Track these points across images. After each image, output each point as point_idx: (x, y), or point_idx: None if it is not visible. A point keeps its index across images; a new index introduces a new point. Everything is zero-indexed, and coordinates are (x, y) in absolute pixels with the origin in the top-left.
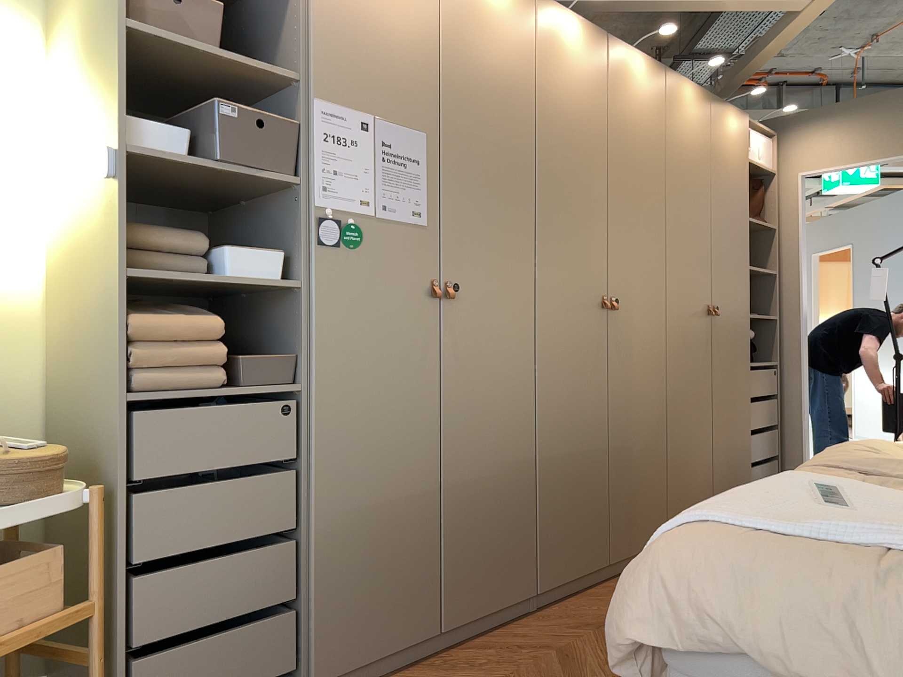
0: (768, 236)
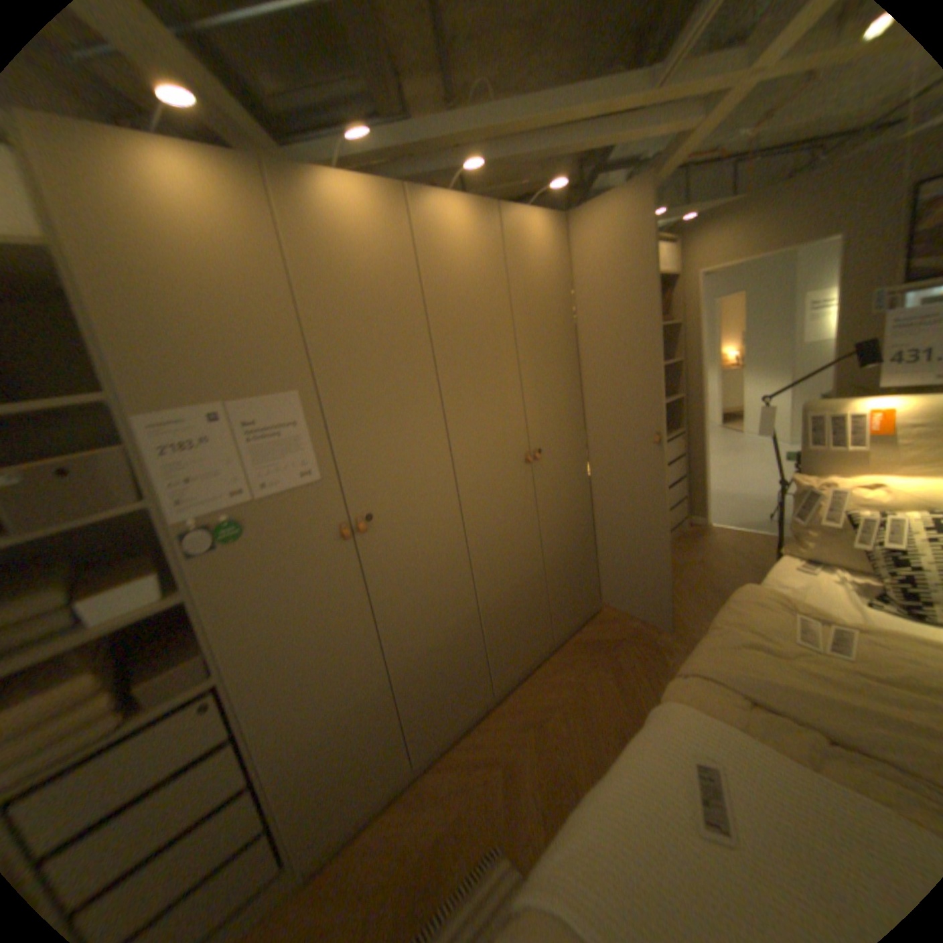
0: (683, 326)
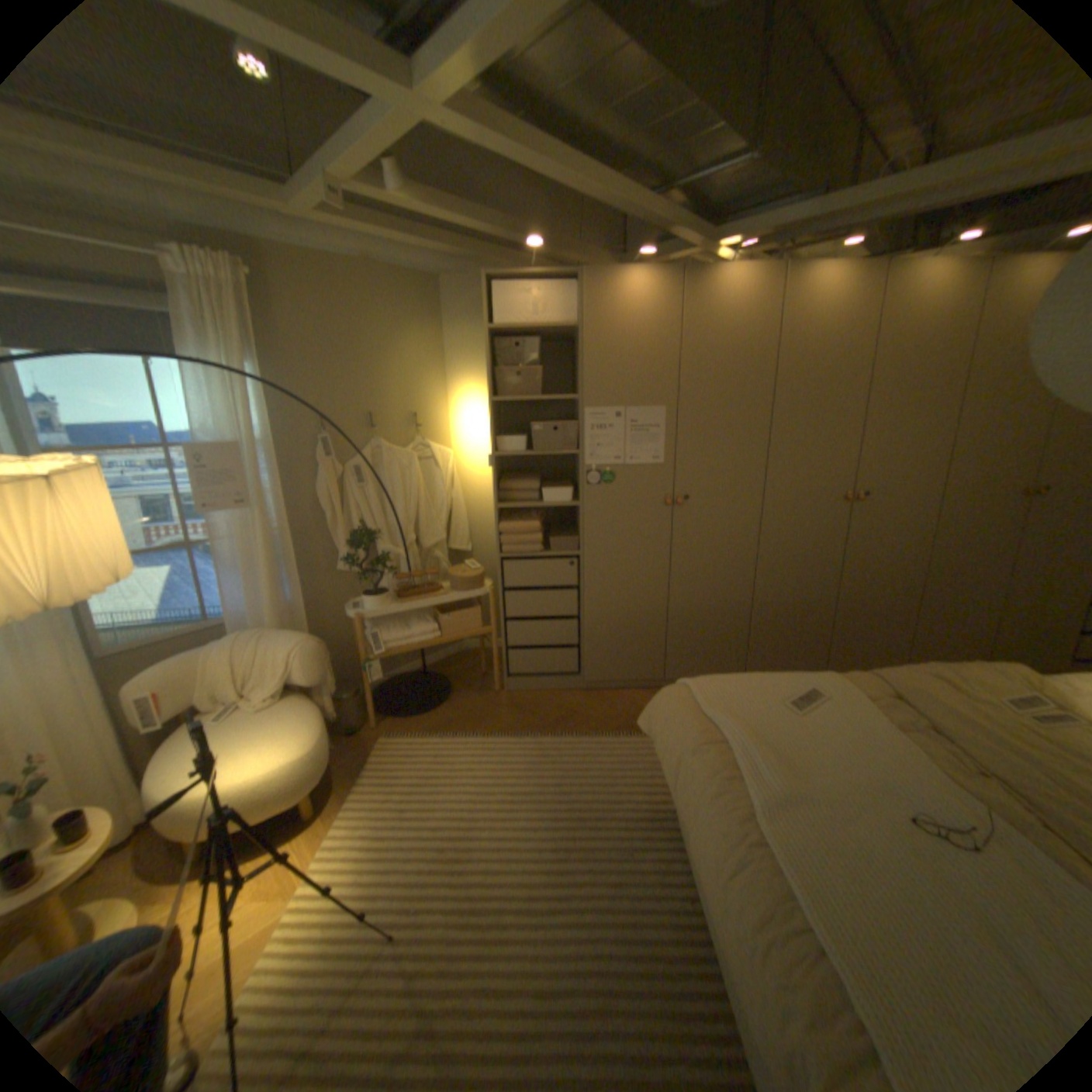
0: None
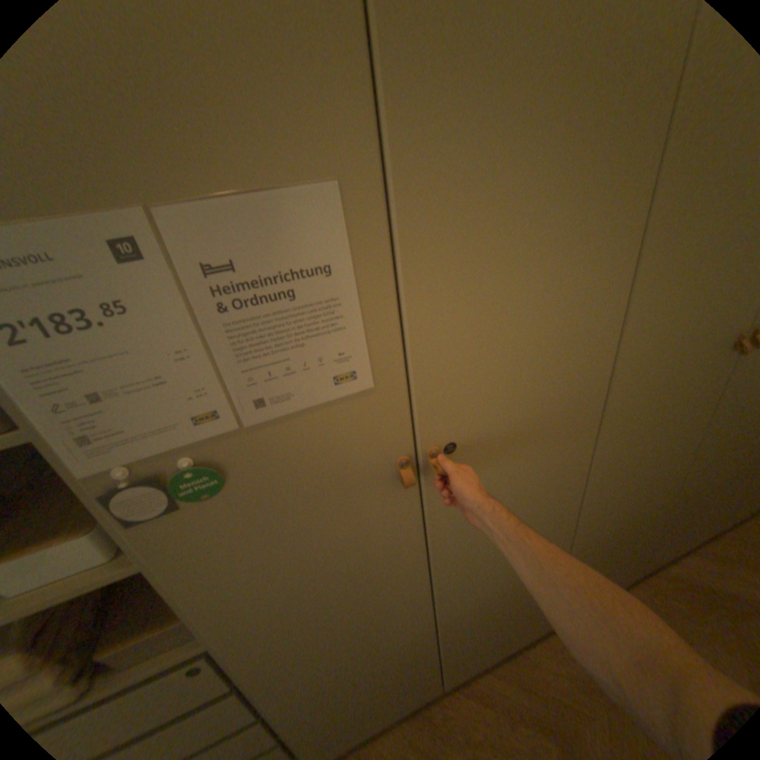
0: None
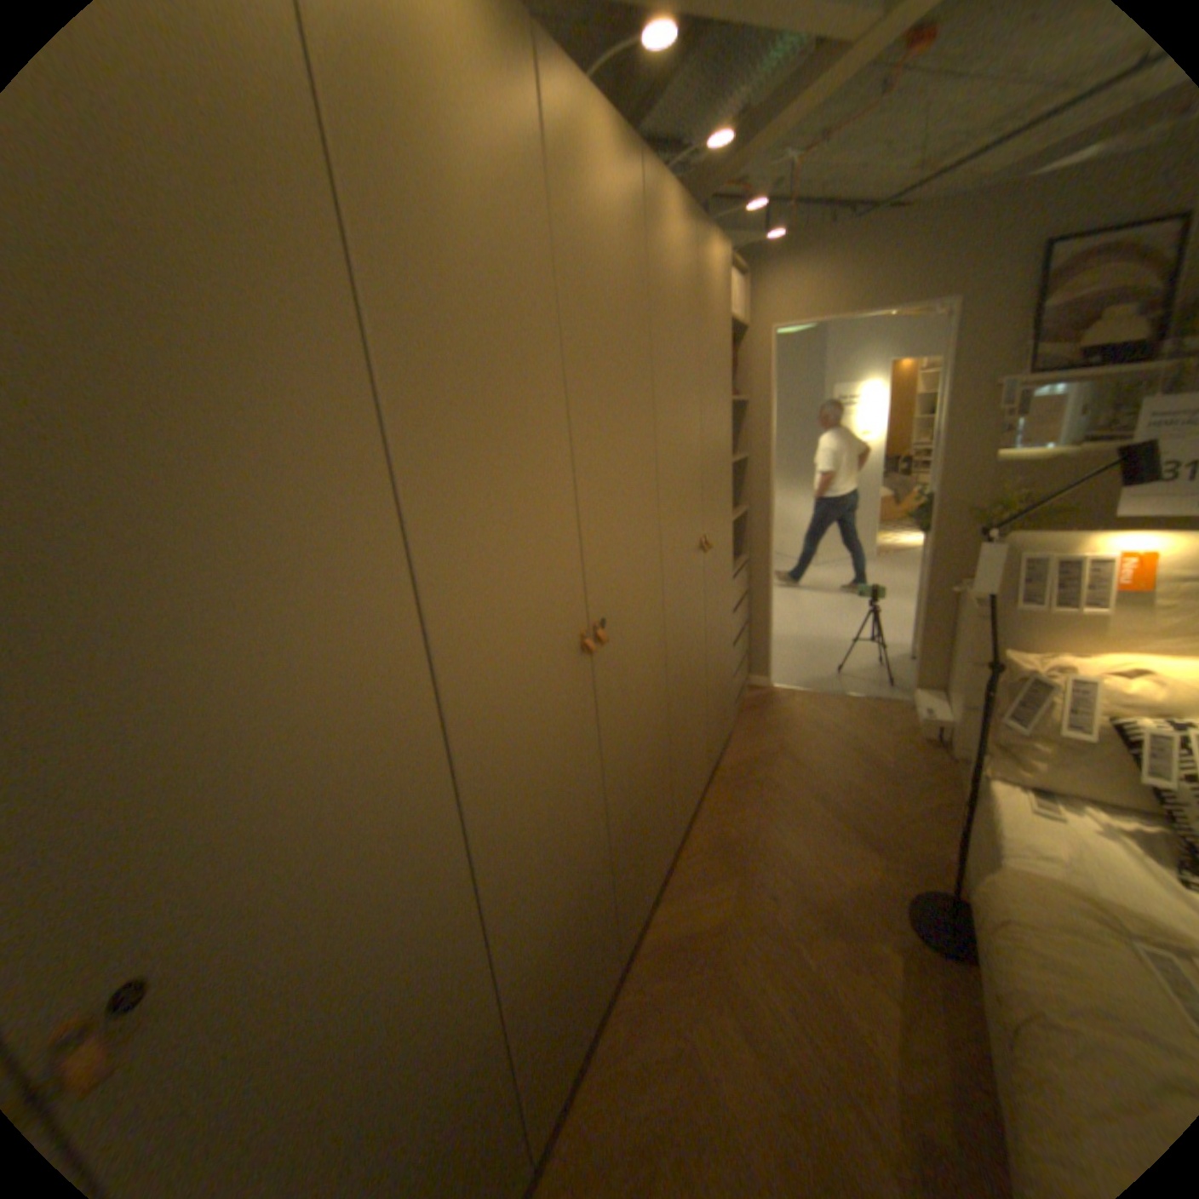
0: (746, 407)
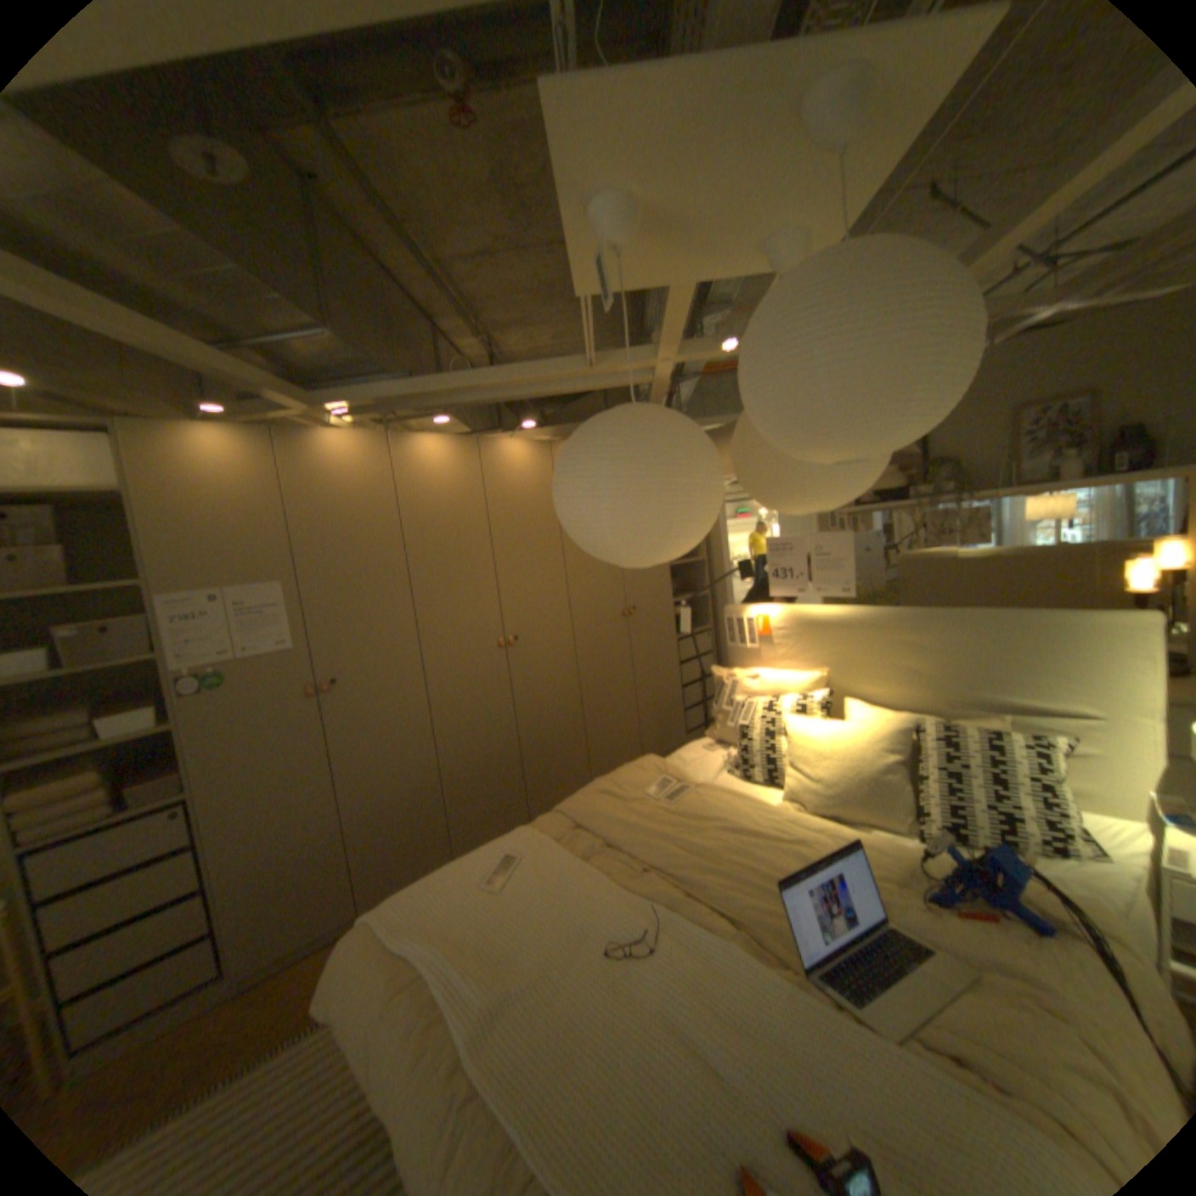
0: None
